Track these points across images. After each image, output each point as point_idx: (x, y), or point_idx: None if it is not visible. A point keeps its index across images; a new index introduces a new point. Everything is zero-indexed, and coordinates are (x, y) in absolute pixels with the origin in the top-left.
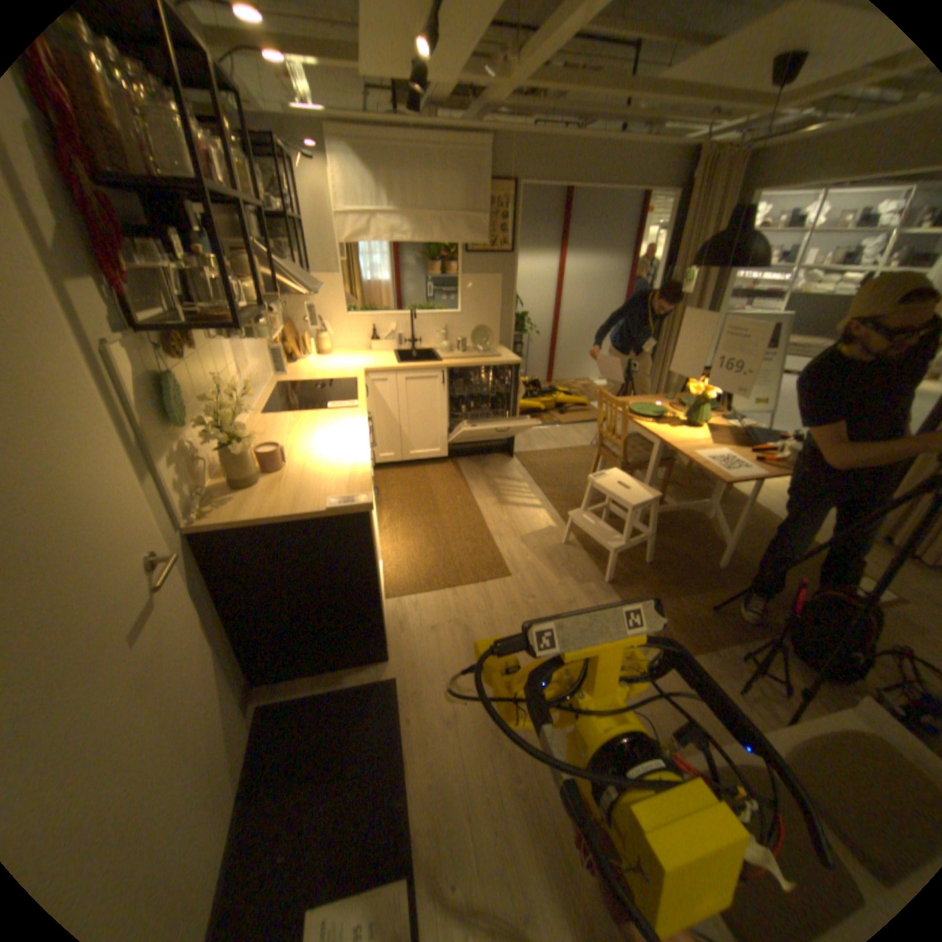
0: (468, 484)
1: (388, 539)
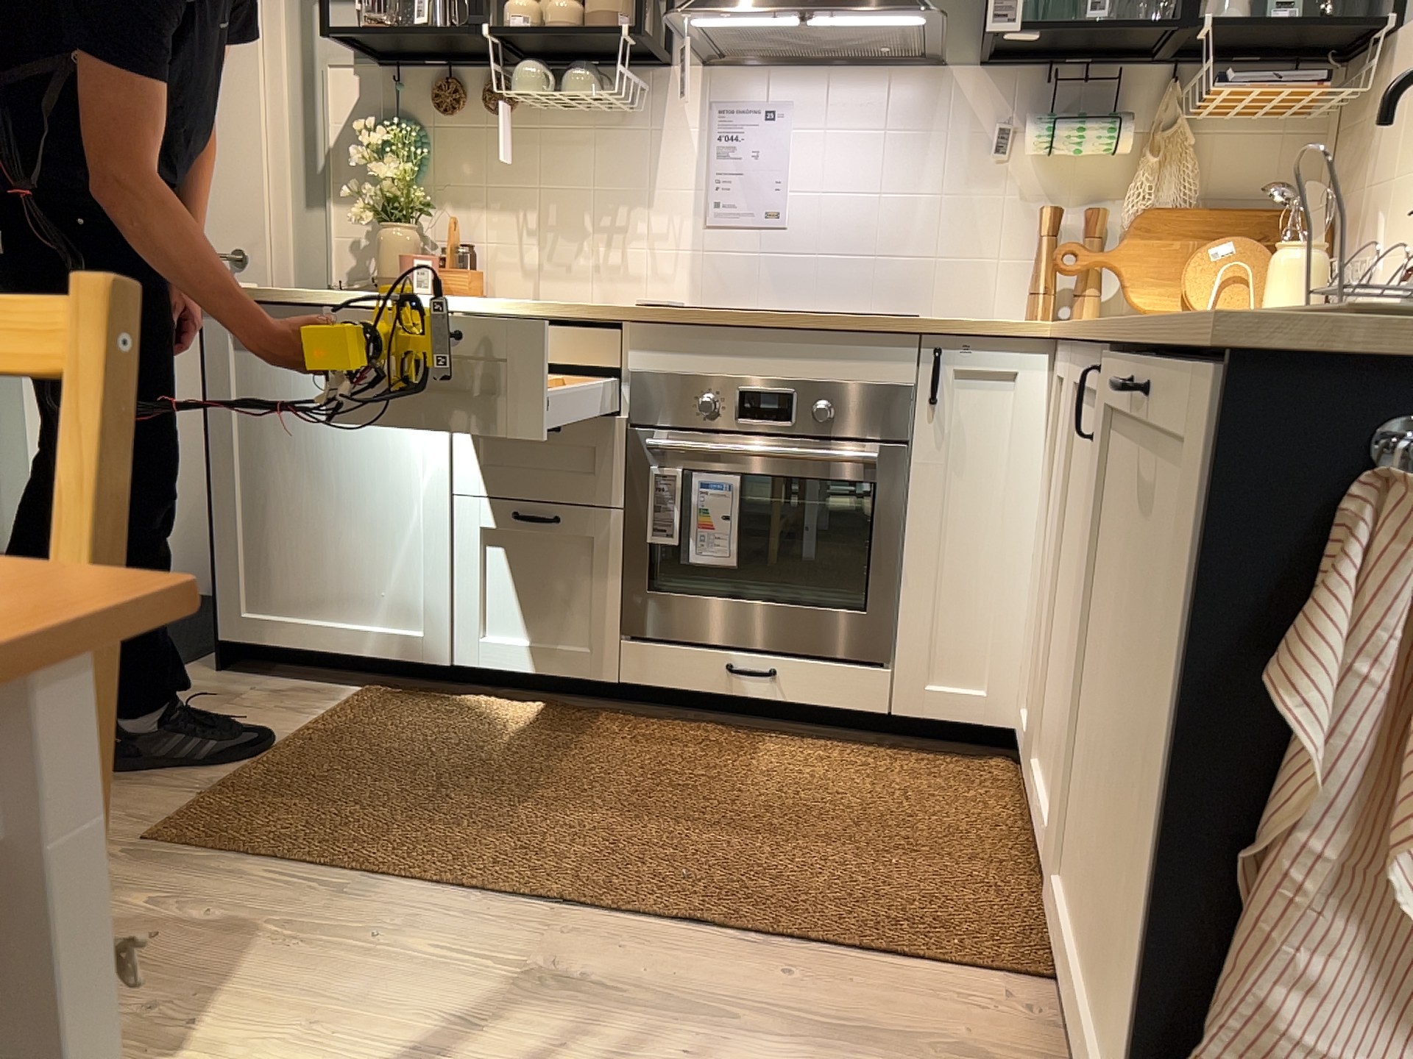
0: (785, 941)
1: (568, 724)
